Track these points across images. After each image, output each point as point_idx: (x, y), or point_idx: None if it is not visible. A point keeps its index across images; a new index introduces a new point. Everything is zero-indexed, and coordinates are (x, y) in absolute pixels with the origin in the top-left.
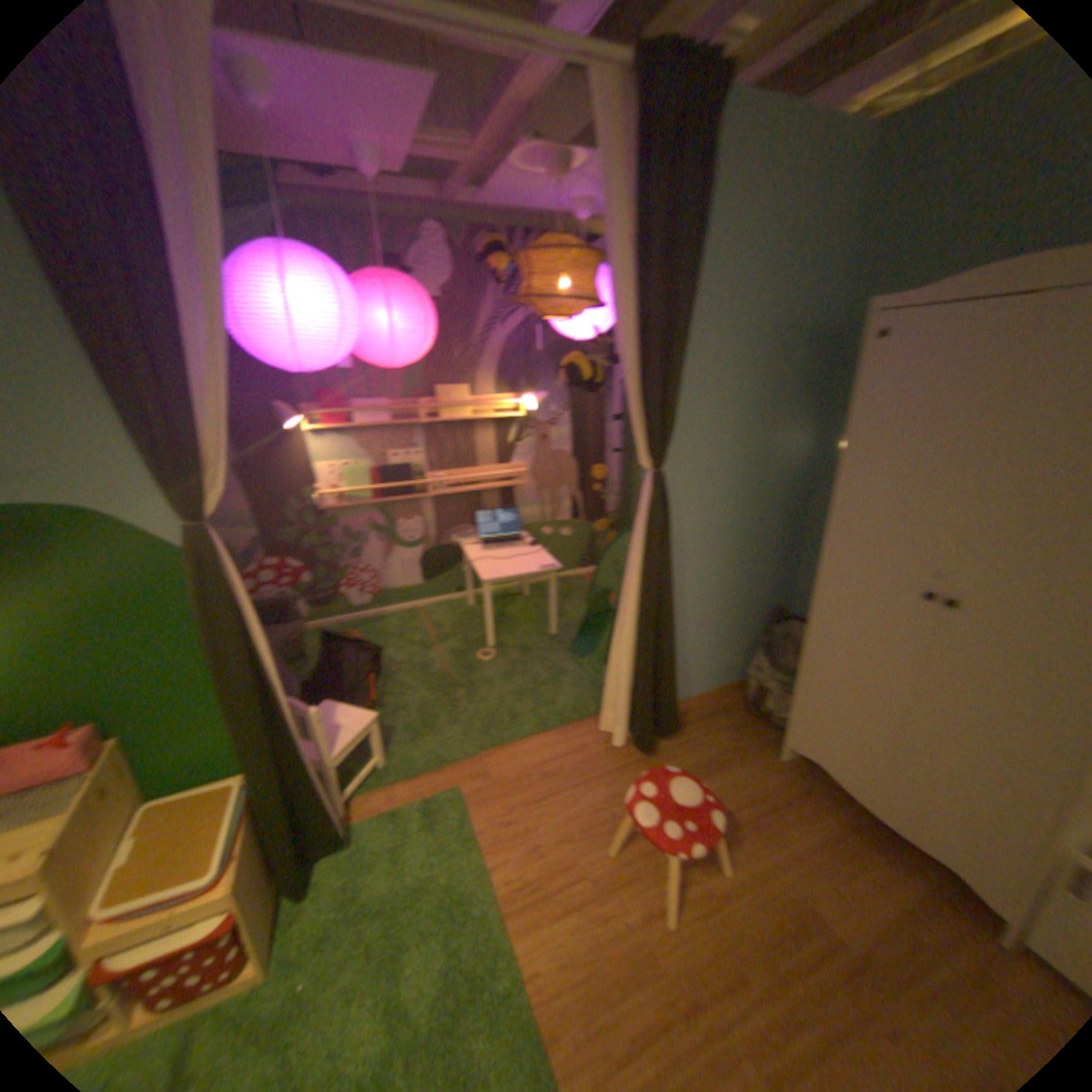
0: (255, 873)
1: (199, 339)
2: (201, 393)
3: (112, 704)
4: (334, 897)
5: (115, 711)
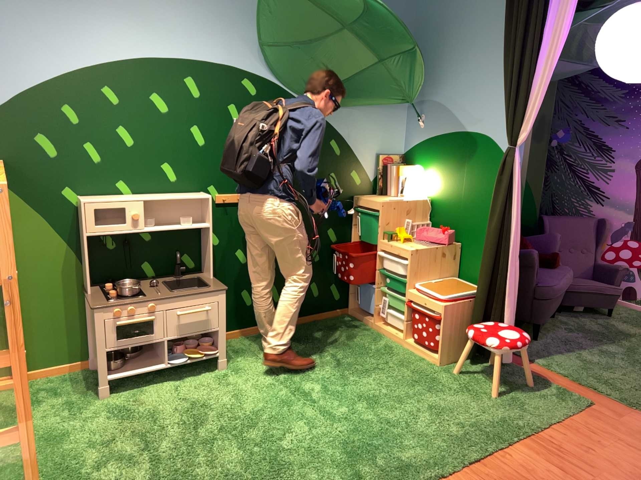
0: (457, 321)
1: (540, 67)
2: (531, 92)
3: (461, 228)
4: (479, 370)
5: (461, 231)
